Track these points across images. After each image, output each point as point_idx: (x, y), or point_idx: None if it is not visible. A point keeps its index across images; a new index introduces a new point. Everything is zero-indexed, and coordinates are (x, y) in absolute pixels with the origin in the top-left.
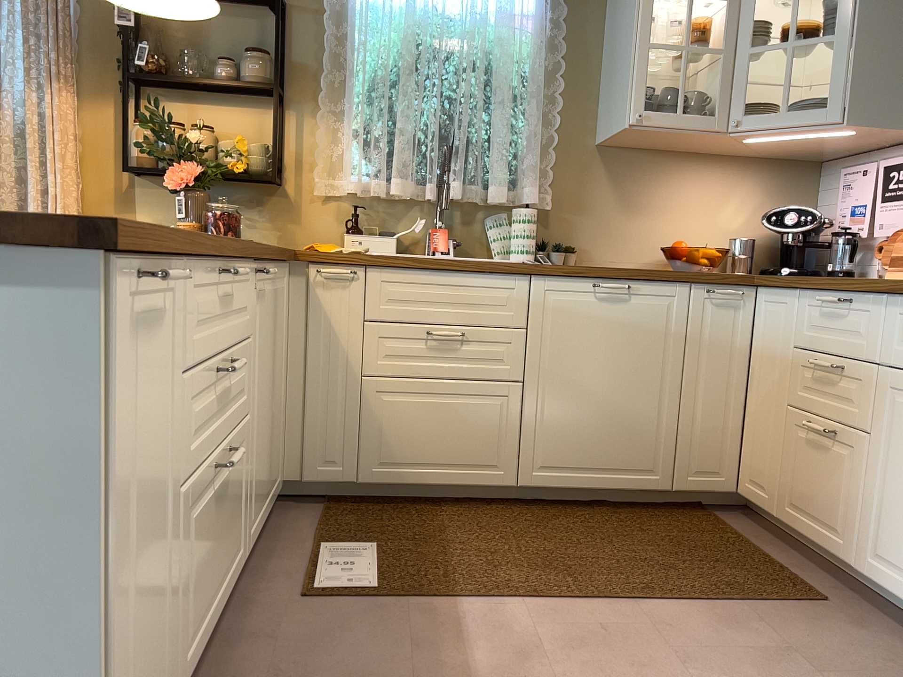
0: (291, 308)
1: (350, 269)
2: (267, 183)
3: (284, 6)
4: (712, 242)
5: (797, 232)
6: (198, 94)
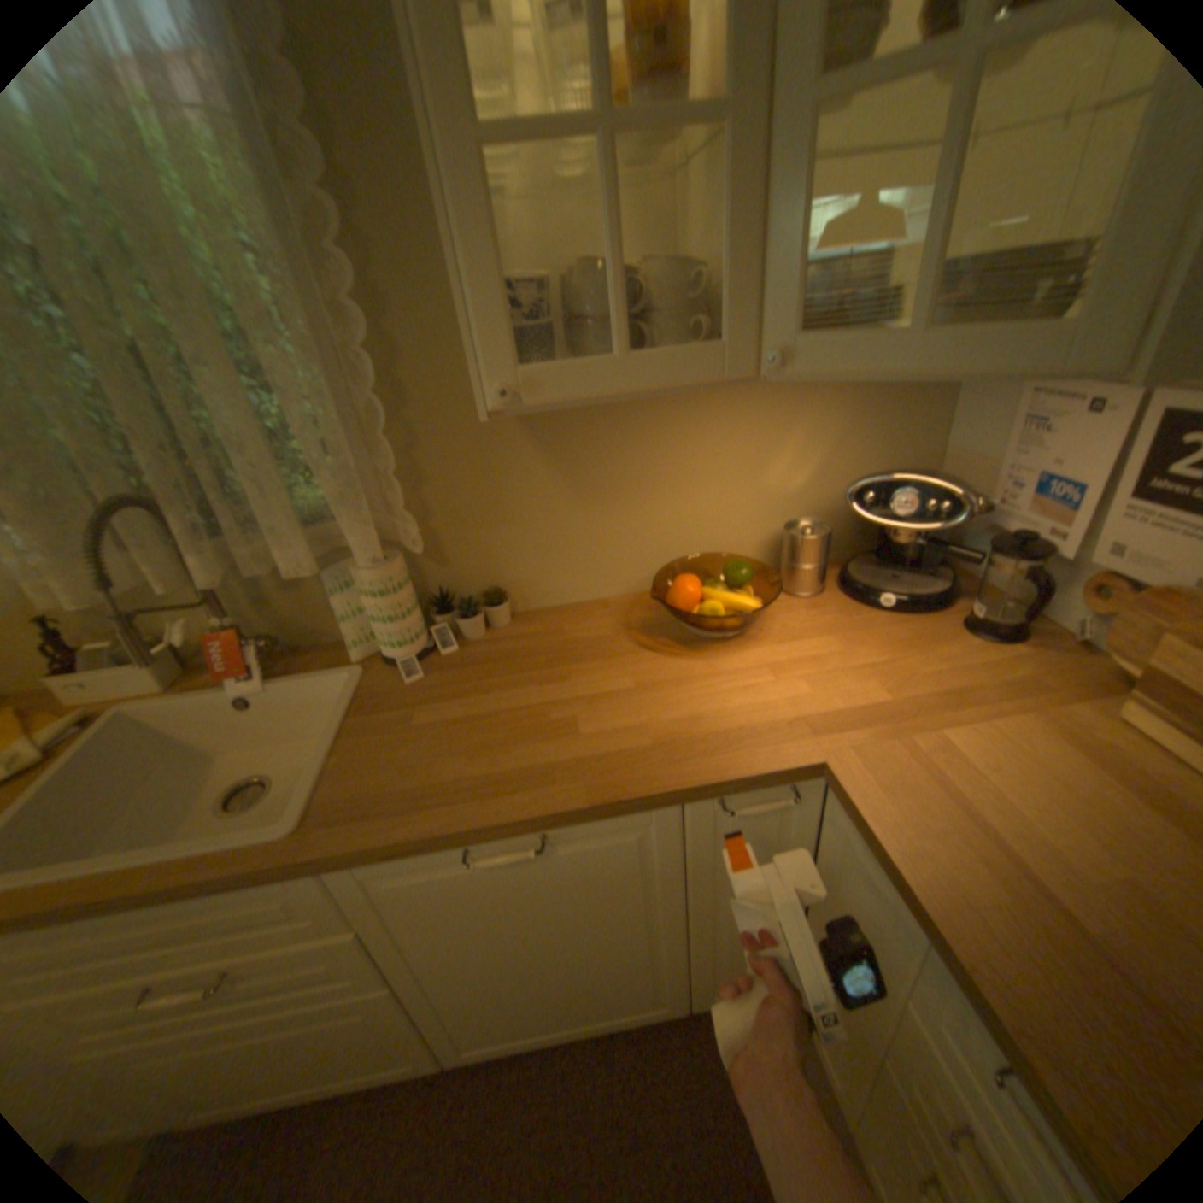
0: None
1: None
2: None
3: None
4: (752, 524)
5: (914, 526)
6: None
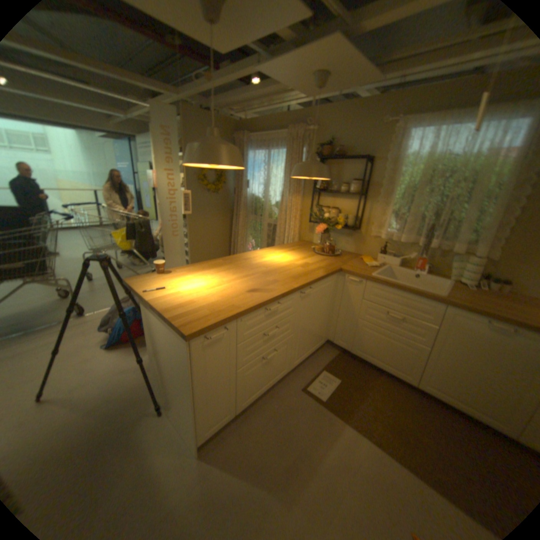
0: (339, 287)
1: (361, 280)
2: (354, 228)
3: (368, 161)
4: None
5: None
6: (336, 194)
